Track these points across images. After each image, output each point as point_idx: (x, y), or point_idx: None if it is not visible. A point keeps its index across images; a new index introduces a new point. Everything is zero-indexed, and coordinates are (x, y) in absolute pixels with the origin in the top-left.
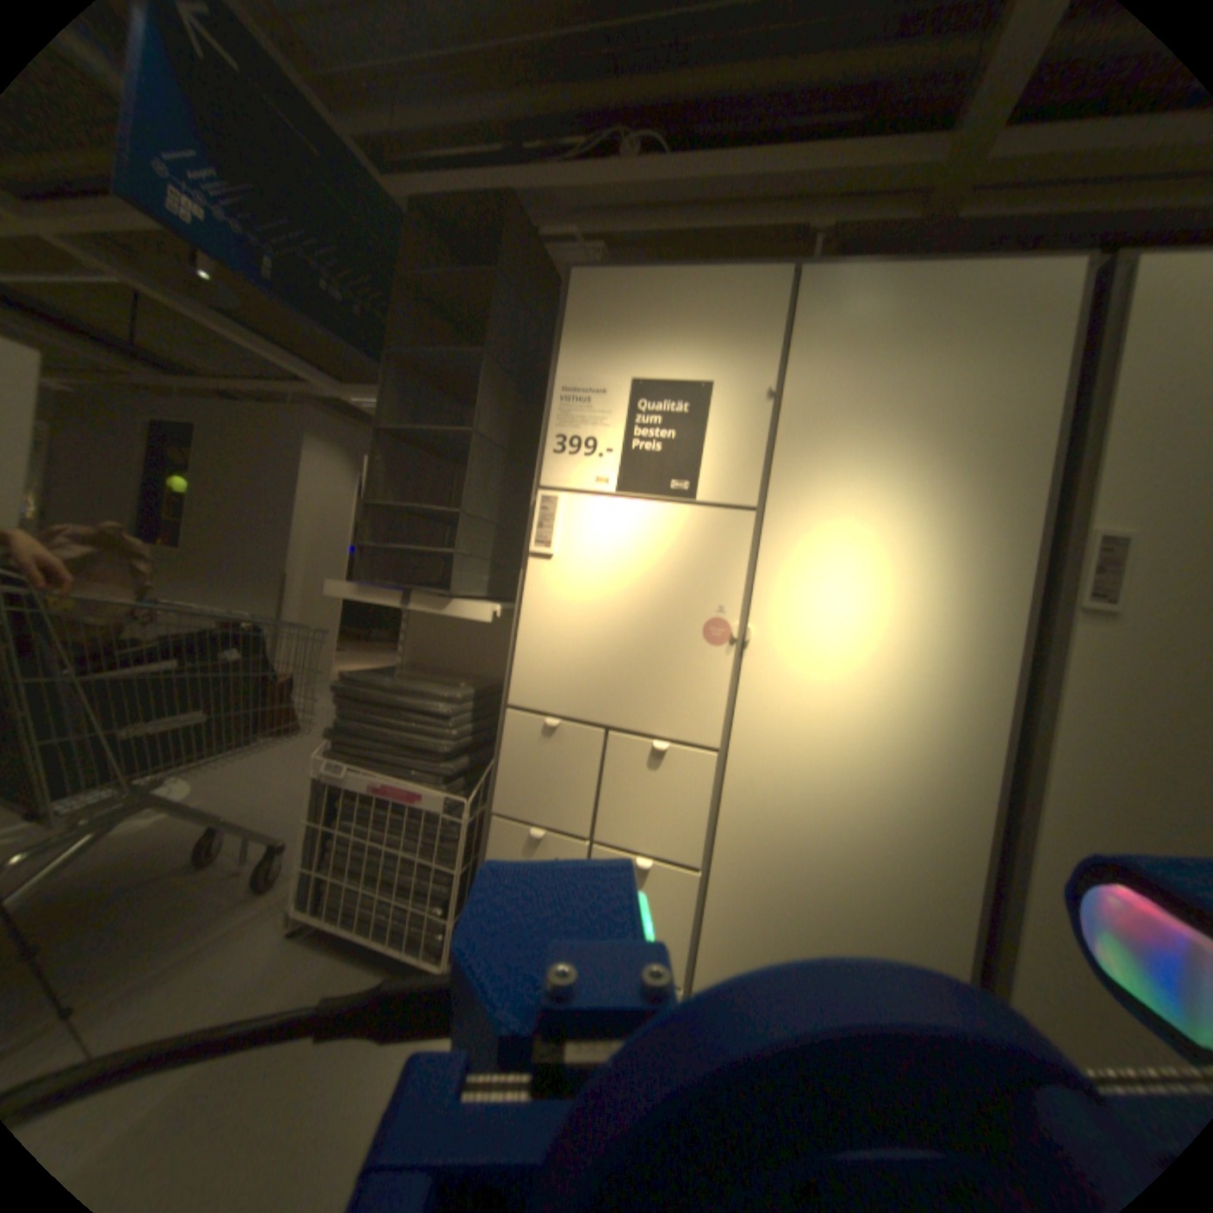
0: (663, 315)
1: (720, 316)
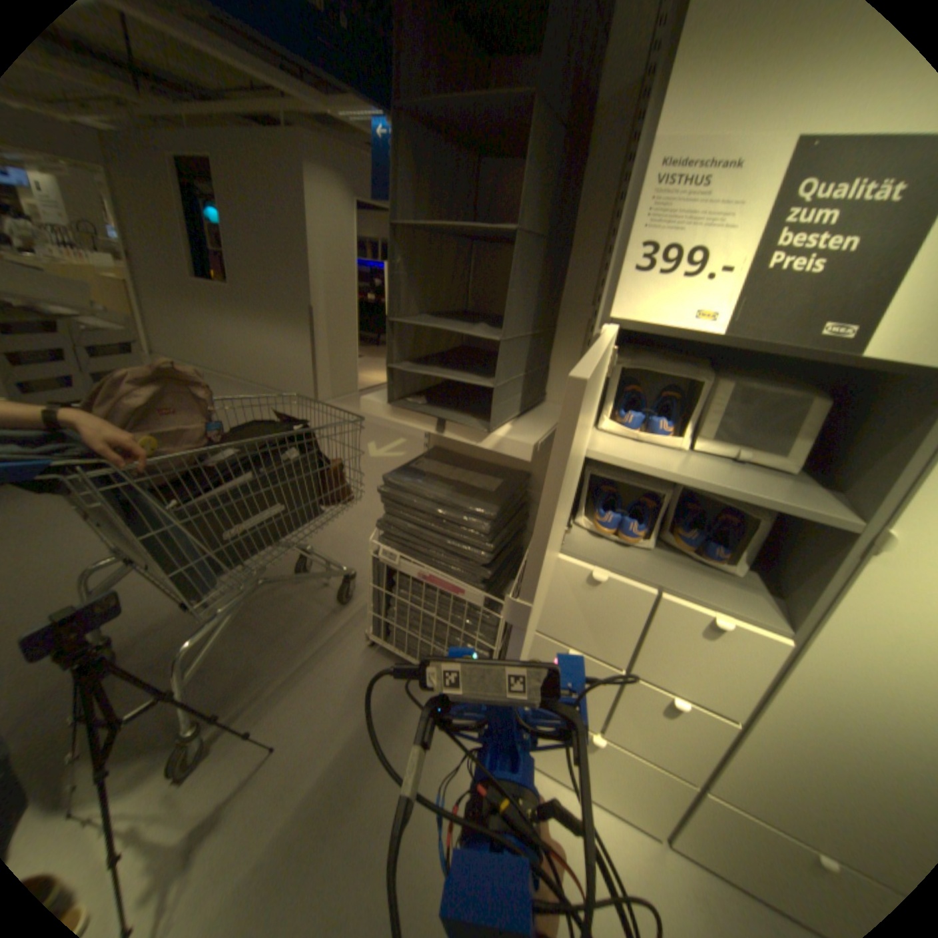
0: None
1: None
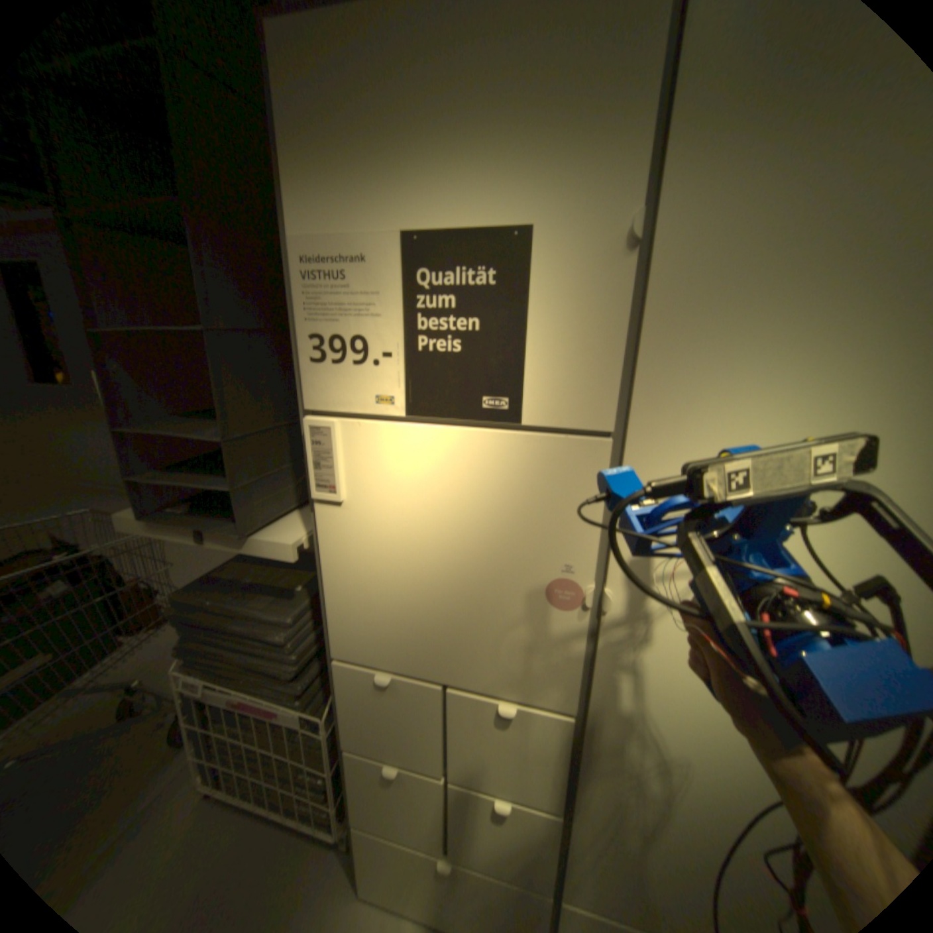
0: (434, 98)
1: (536, 84)
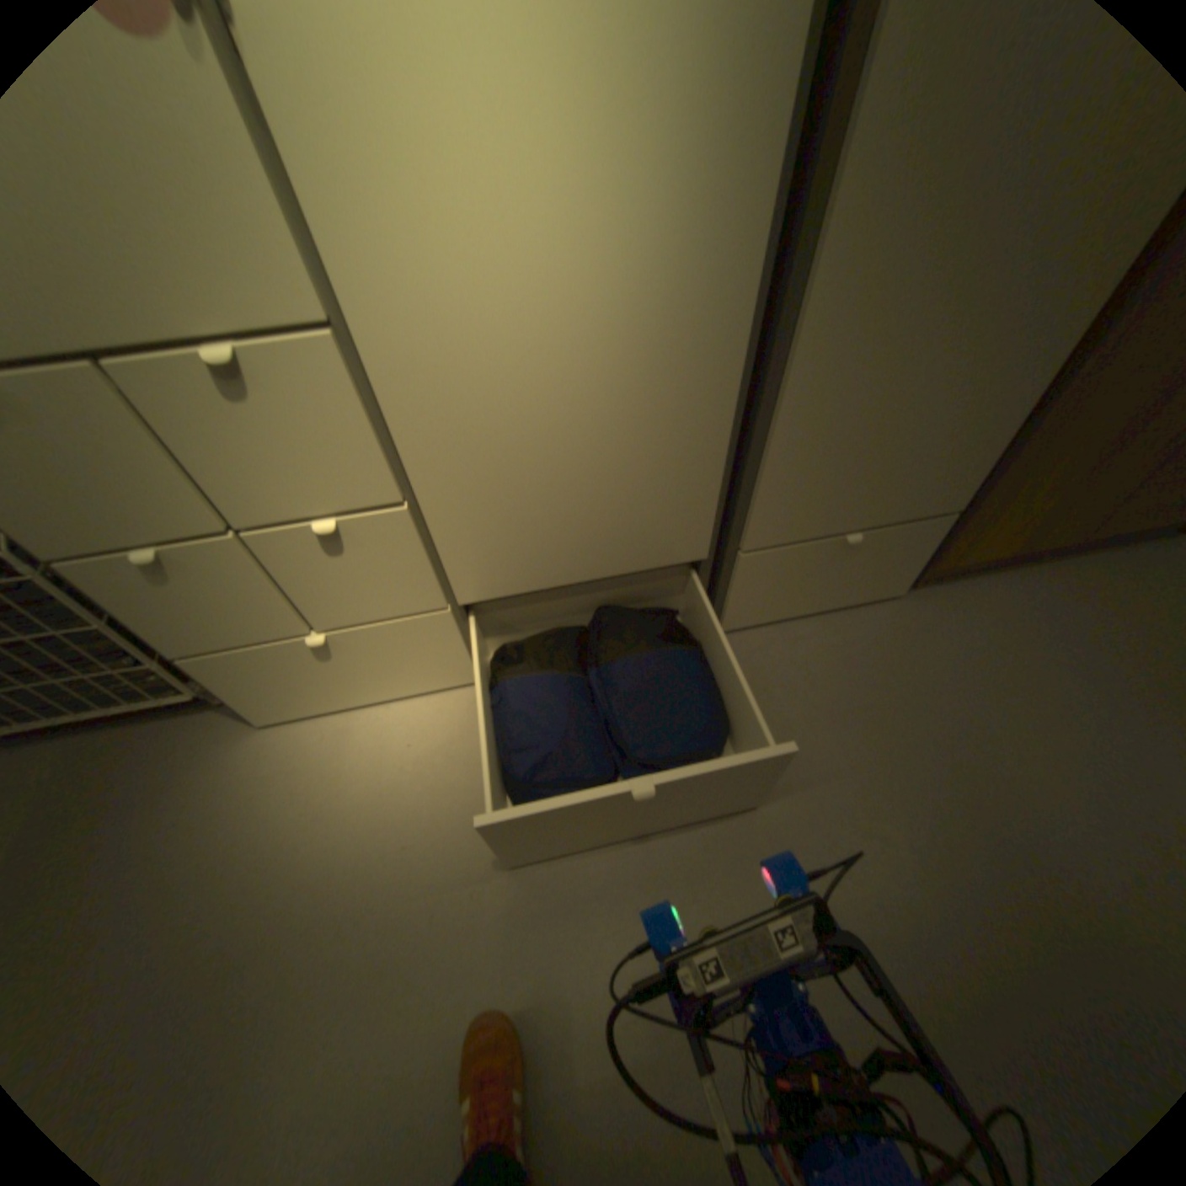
0: None
1: None
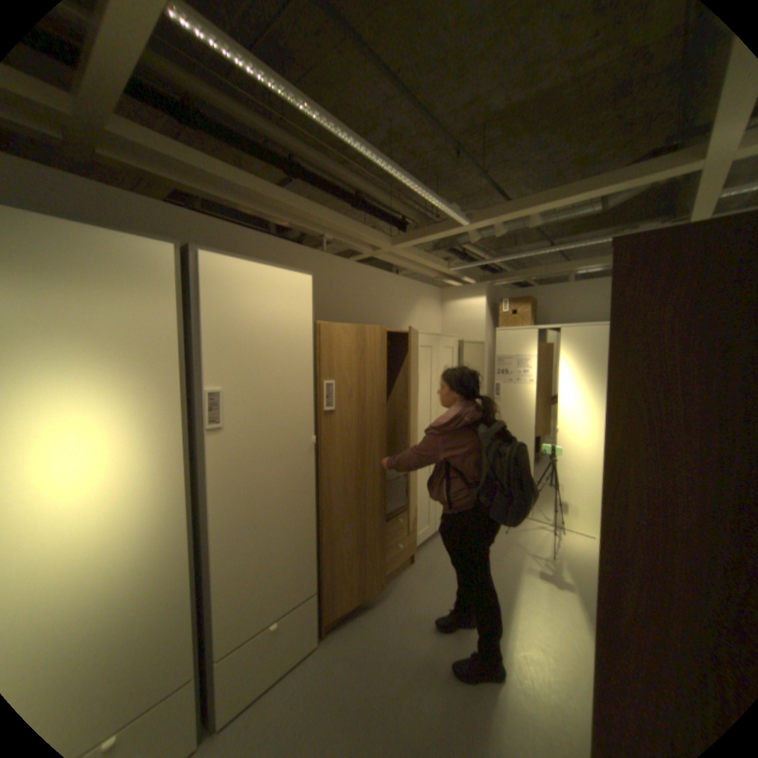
0: None
1: None
